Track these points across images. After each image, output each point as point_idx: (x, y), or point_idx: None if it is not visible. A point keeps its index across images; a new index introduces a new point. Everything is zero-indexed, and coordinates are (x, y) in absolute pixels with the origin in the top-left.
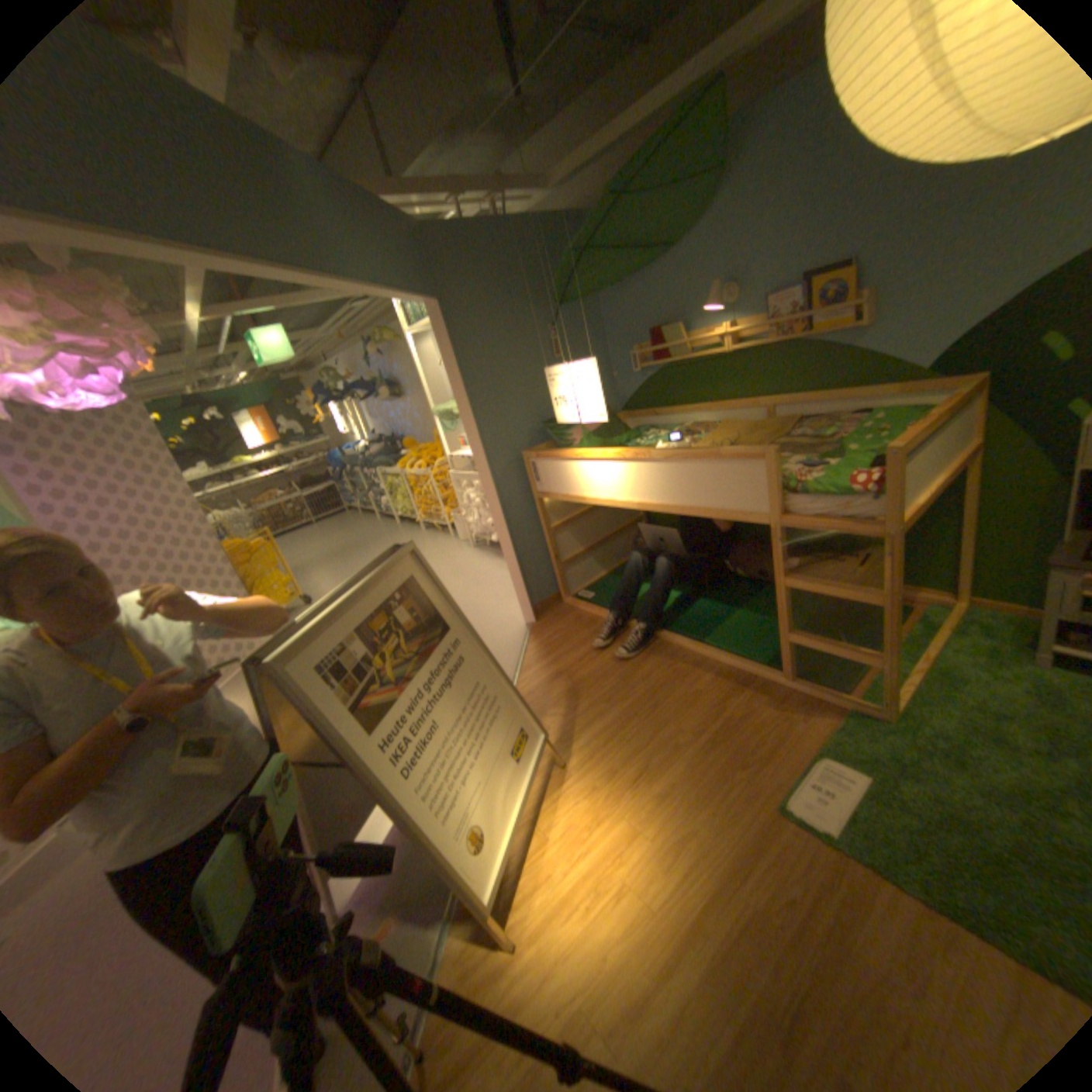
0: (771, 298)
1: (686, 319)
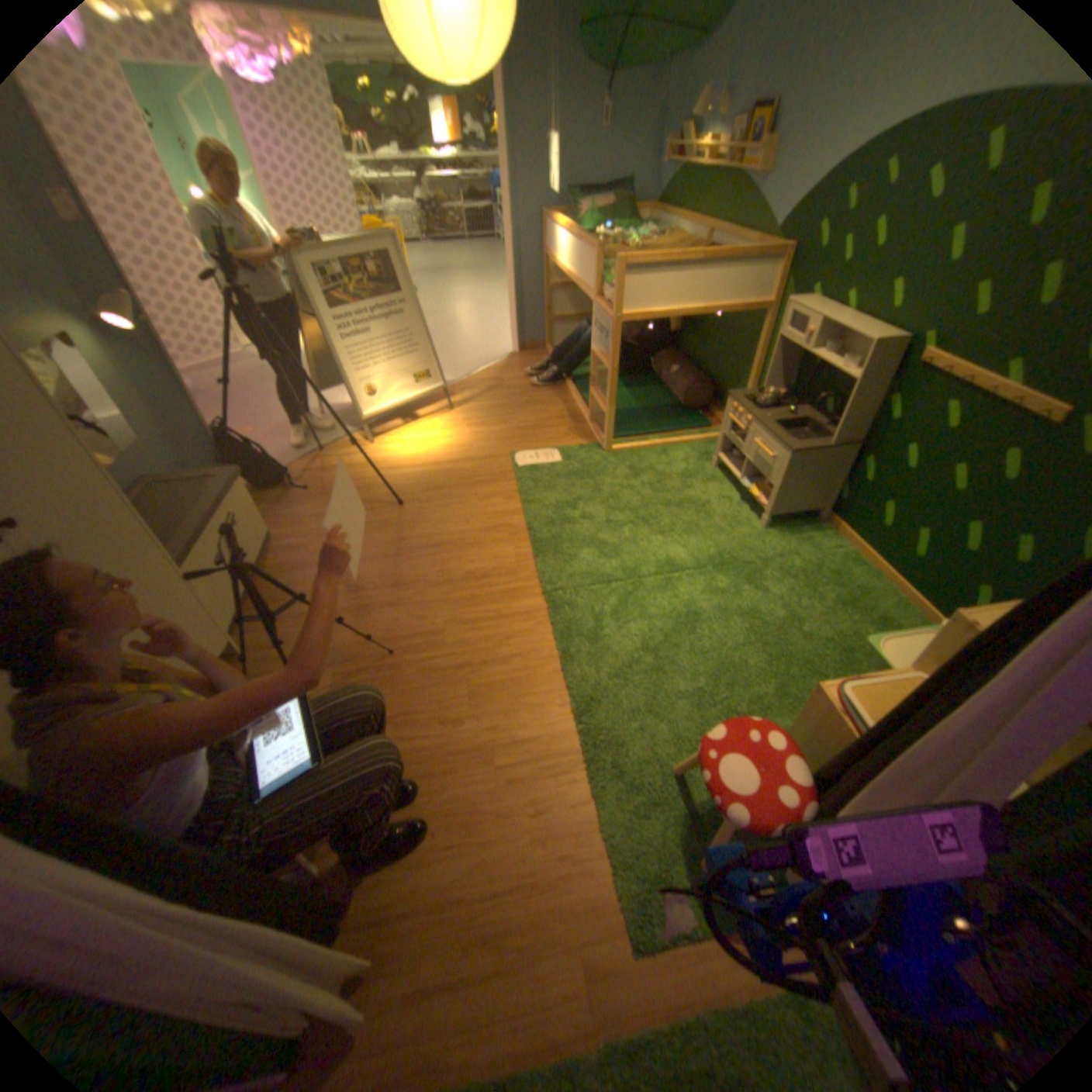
0: (734, 123)
1: (702, 123)
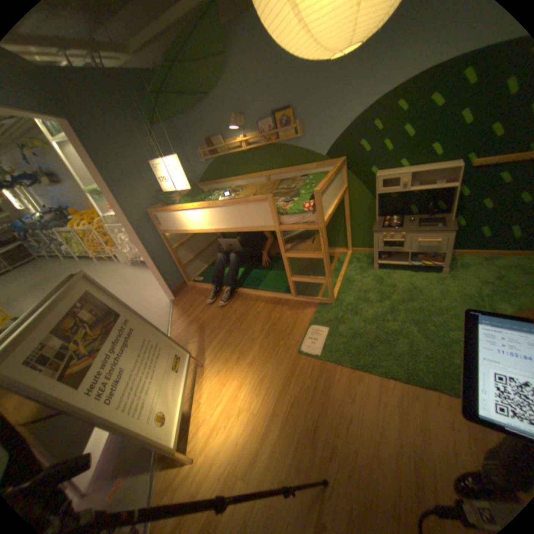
0: (259, 123)
1: (222, 133)
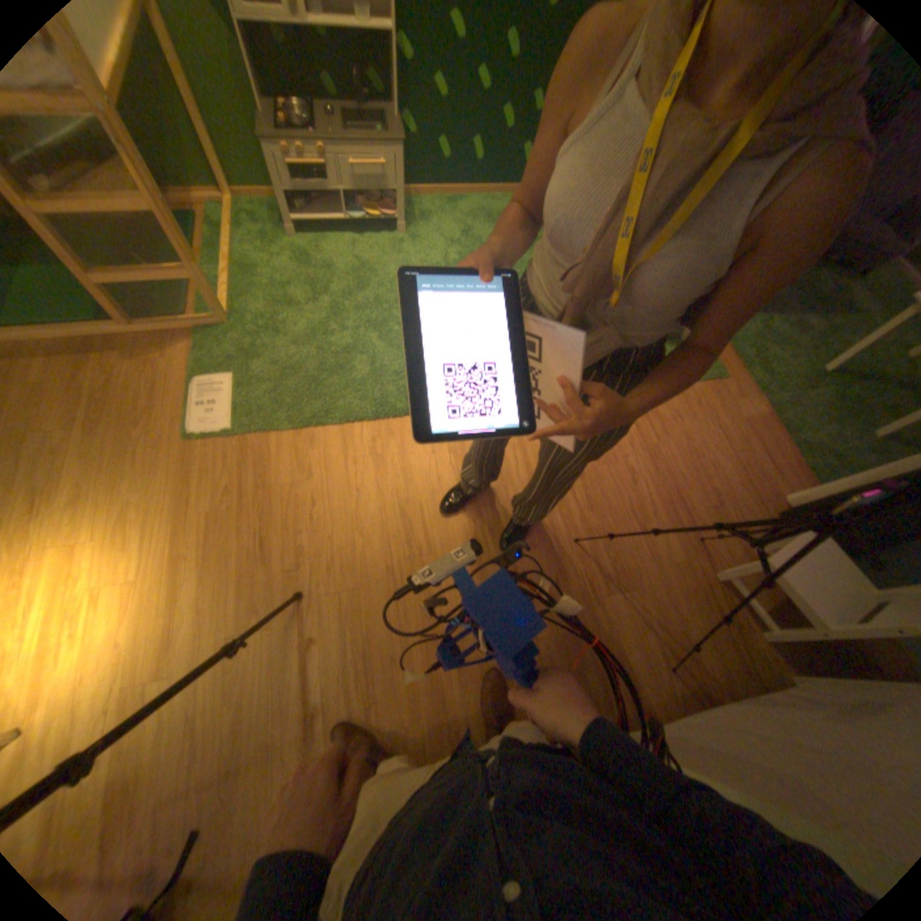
0: None
1: None
